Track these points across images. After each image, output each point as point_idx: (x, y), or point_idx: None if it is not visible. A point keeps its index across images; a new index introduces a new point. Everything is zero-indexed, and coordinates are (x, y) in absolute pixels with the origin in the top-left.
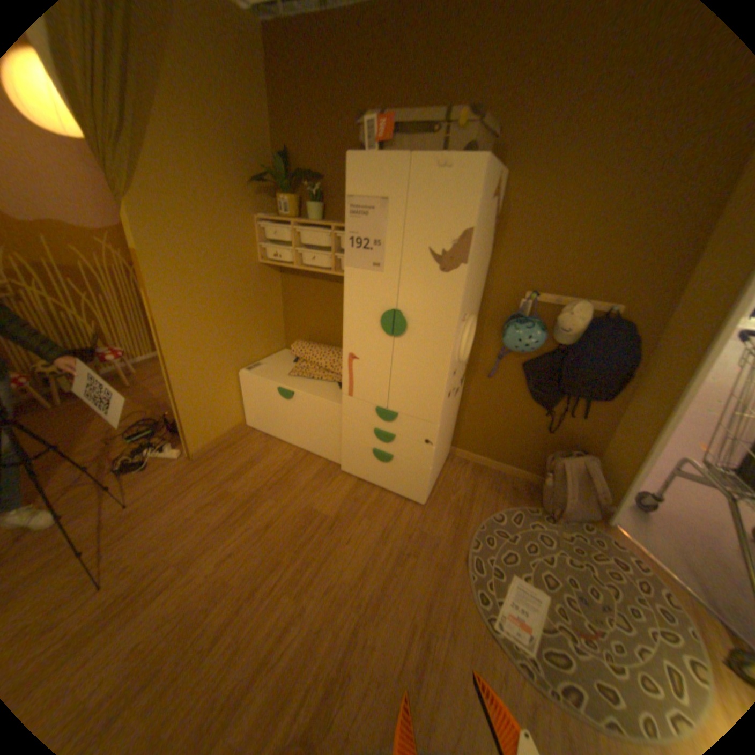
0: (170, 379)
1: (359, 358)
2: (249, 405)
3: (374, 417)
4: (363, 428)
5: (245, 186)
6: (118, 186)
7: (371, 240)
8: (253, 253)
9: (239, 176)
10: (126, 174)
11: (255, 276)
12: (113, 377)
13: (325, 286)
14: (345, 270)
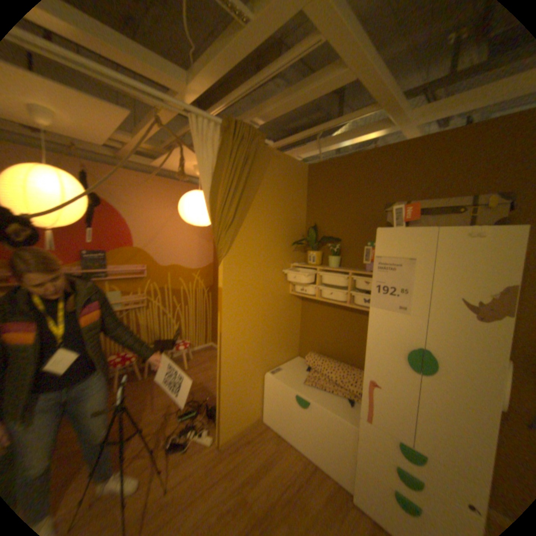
0: (222, 377)
1: (383, 387)
2: (269, 403)
3: (398, 453)
4: (383, 461)
5: (289, 246)
6: (223, 251)
7: (400, 288)
8: (287, 286)
9: (287, 241)
10: (229, 244)
11: (287, 301)
12: (180, 359)
13: (338, 311)
14: (371, 308)
